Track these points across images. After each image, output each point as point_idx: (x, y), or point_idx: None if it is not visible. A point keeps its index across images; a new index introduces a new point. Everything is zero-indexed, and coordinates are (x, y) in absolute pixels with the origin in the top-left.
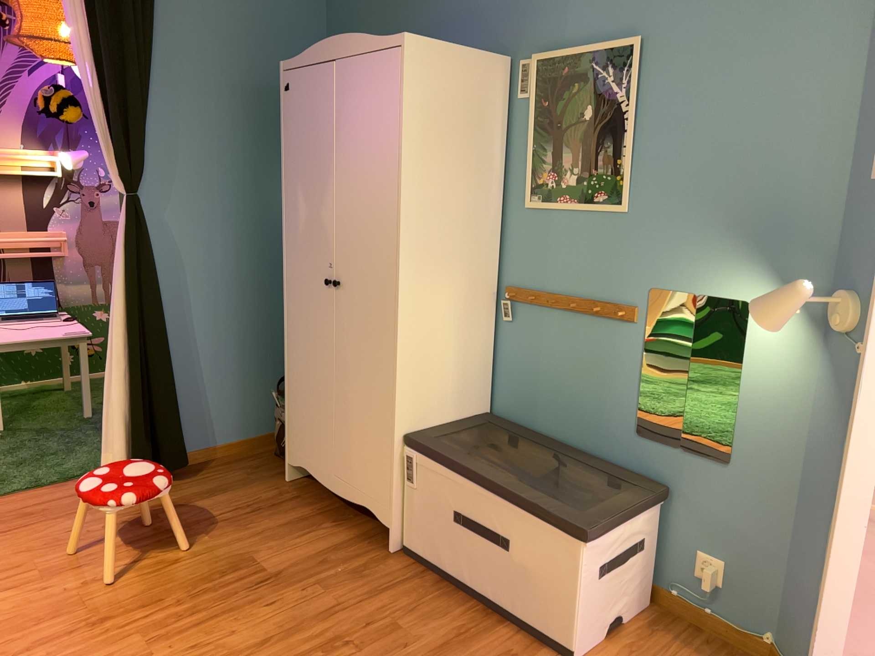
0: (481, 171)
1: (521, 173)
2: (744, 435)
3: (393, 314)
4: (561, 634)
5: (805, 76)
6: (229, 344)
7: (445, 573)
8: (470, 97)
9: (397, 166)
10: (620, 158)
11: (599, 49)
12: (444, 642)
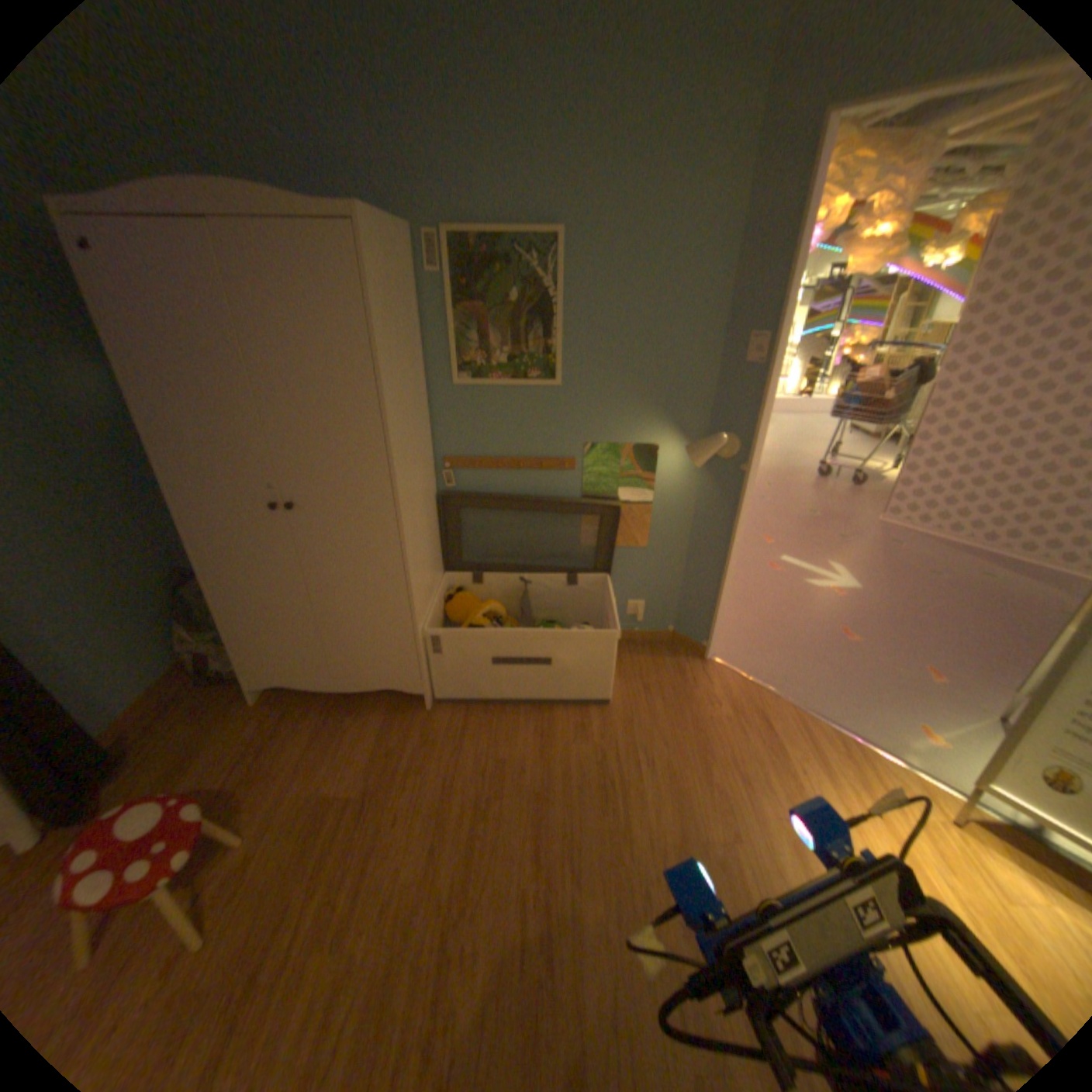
0: (414, 355)
1: (442, 350)
2: (656, 526)
3: (398, 524)
4: (598, 693)
5: (697, 279)
6: (81, 605)
7: (486, 699)
8: (399, 276)
9: (375, 371)
10: (550, 338)
11: (521, 230)
12: (538, 746)
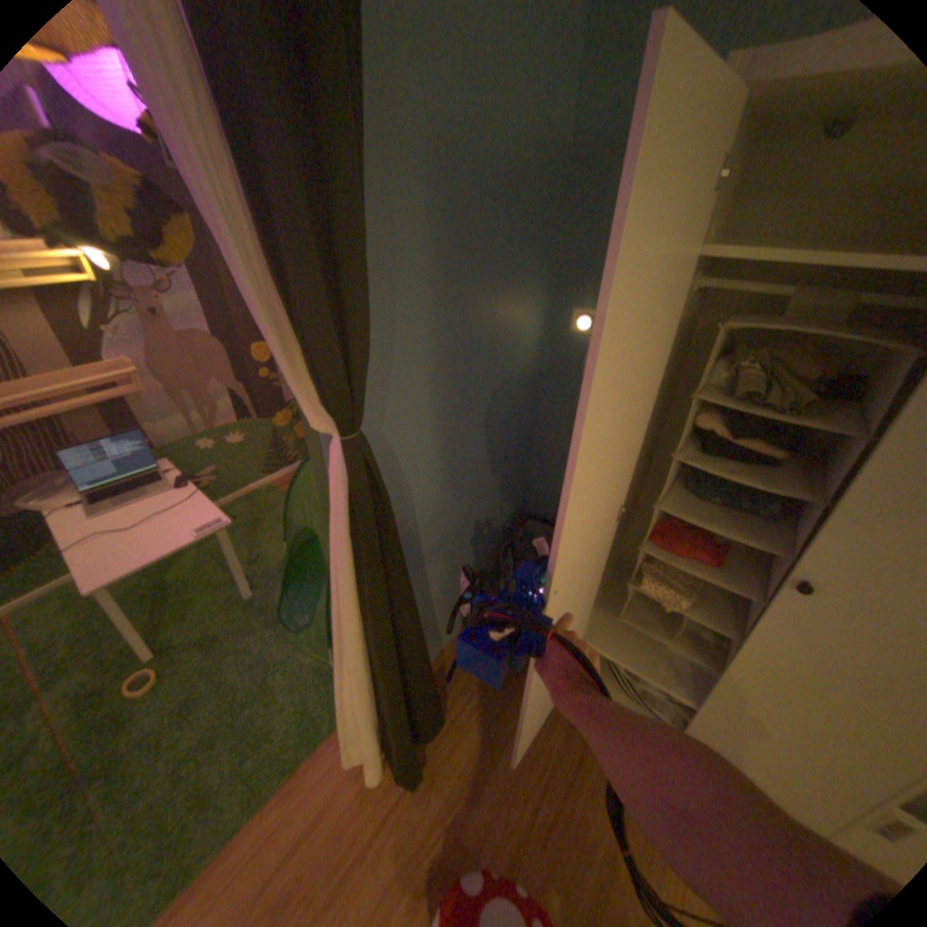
0: None
1: None
2: None
3: None
4: None
5: None
6: (457, 550)
7: None
8: None
9: None
10: None
11: None
12: None
